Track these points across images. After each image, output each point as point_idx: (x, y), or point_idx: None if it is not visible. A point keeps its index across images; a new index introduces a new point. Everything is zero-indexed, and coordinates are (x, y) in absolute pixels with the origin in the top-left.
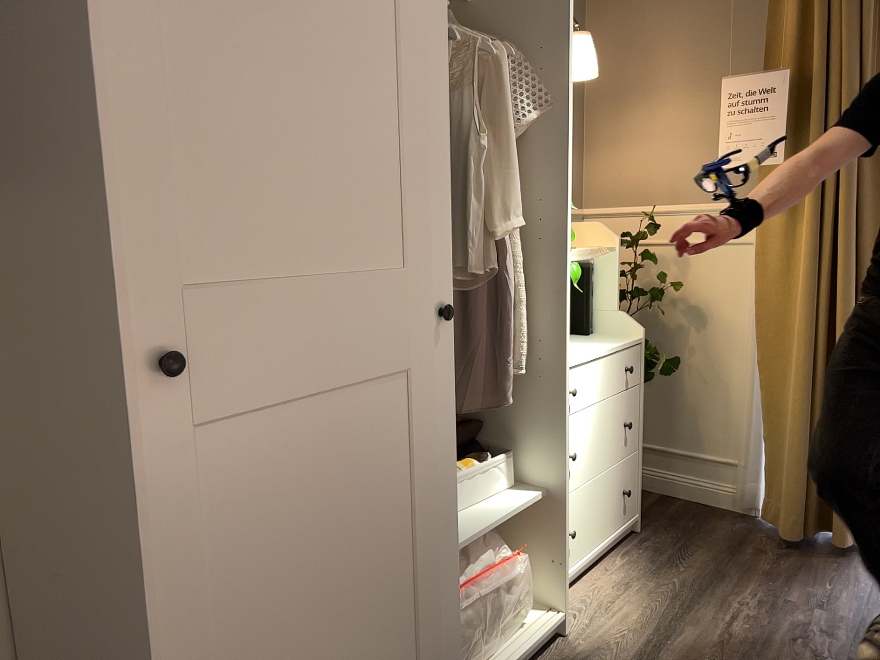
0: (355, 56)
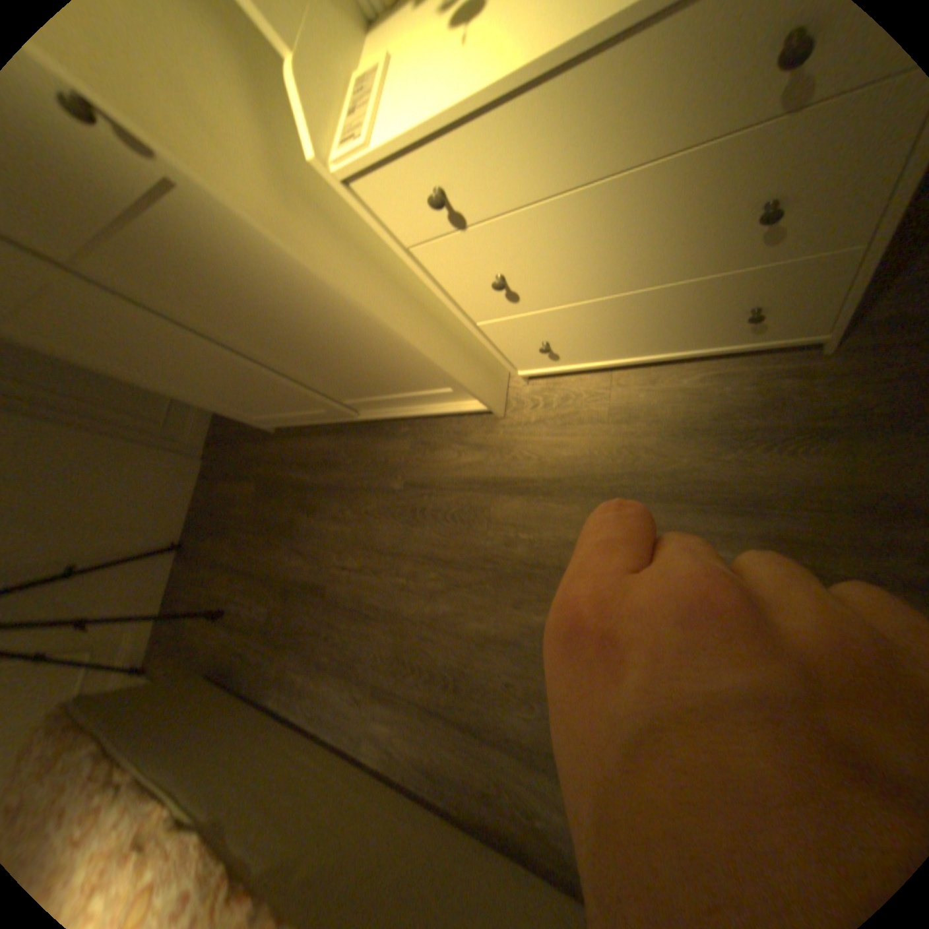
0: None
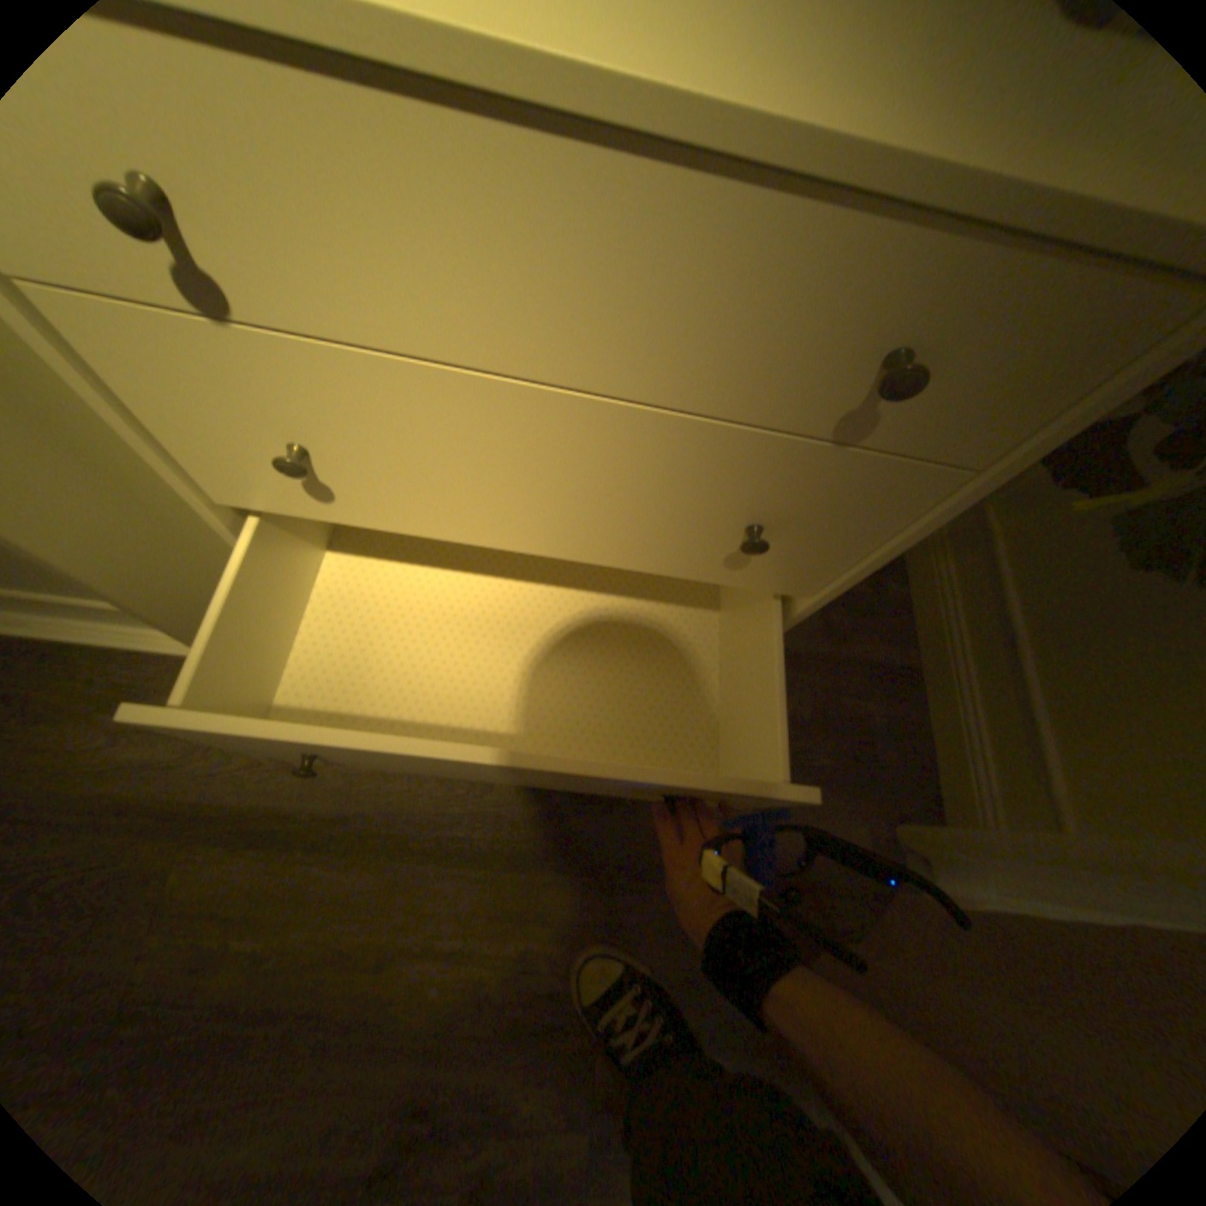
0: None
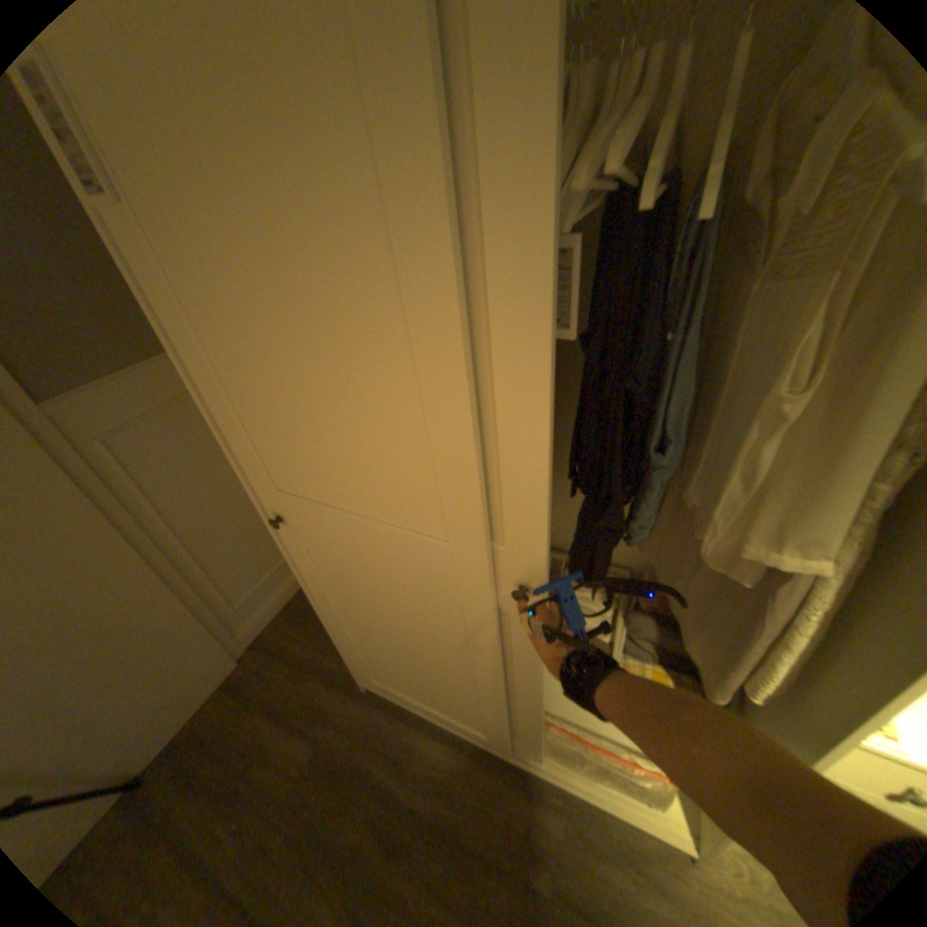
0: (345, 346)
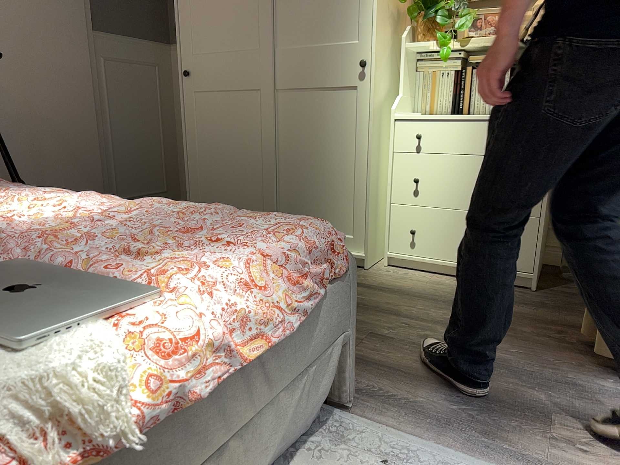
0: None
